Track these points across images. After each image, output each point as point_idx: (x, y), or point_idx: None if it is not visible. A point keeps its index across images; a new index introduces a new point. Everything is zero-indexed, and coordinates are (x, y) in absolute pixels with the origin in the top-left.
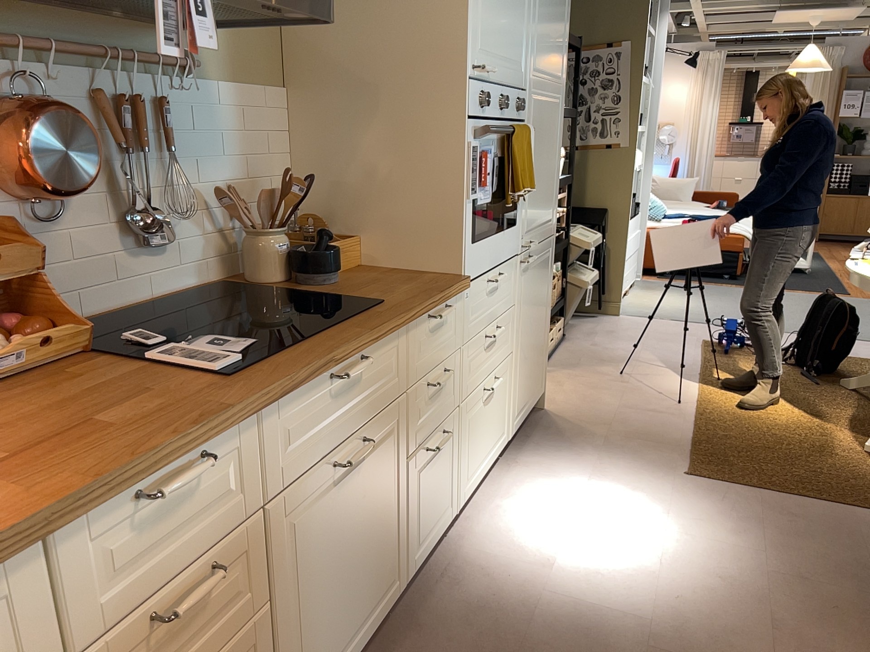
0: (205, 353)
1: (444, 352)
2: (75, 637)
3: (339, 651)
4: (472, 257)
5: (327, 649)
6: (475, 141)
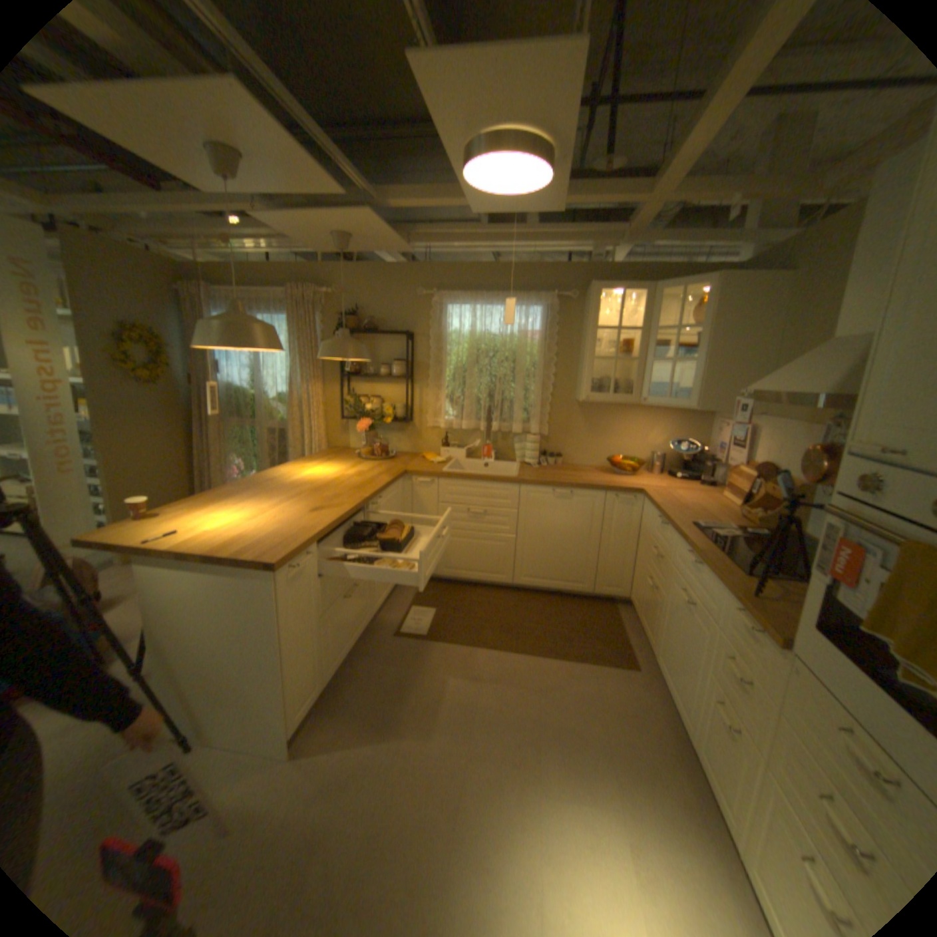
0: (722, 531)
1: (754, 669)
2: (652, 533)
3: (670, 677)
4: (810, 643)
5: (668, 662)
6: (841, 523)
